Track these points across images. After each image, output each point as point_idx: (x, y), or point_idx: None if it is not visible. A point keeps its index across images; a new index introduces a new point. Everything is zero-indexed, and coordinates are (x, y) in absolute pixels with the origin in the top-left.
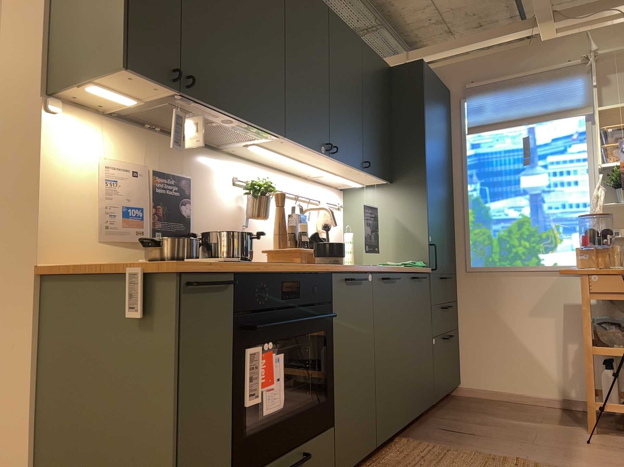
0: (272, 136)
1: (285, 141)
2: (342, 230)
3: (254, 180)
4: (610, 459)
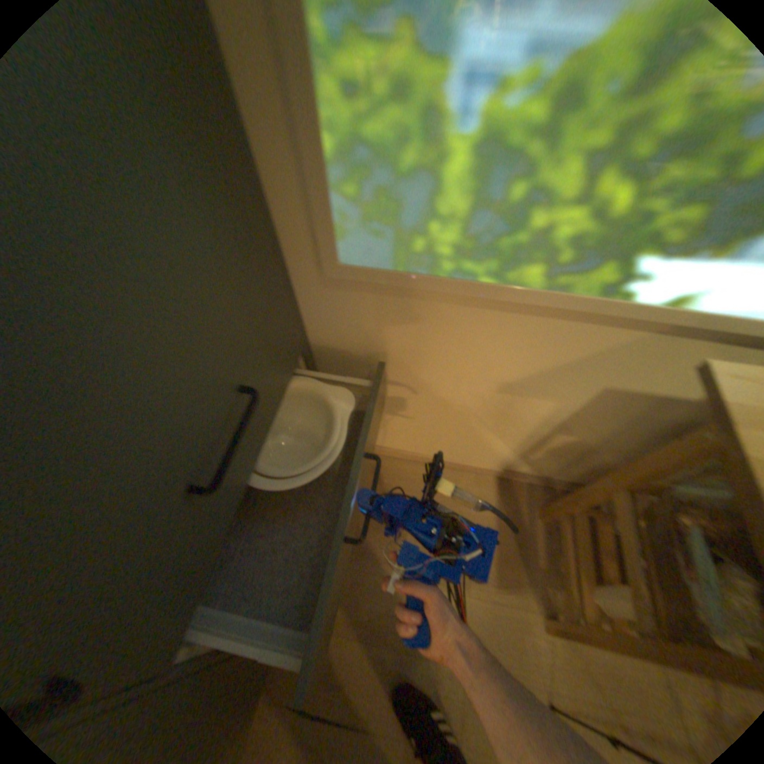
0: None
1: None
2: None
3: None
4: None
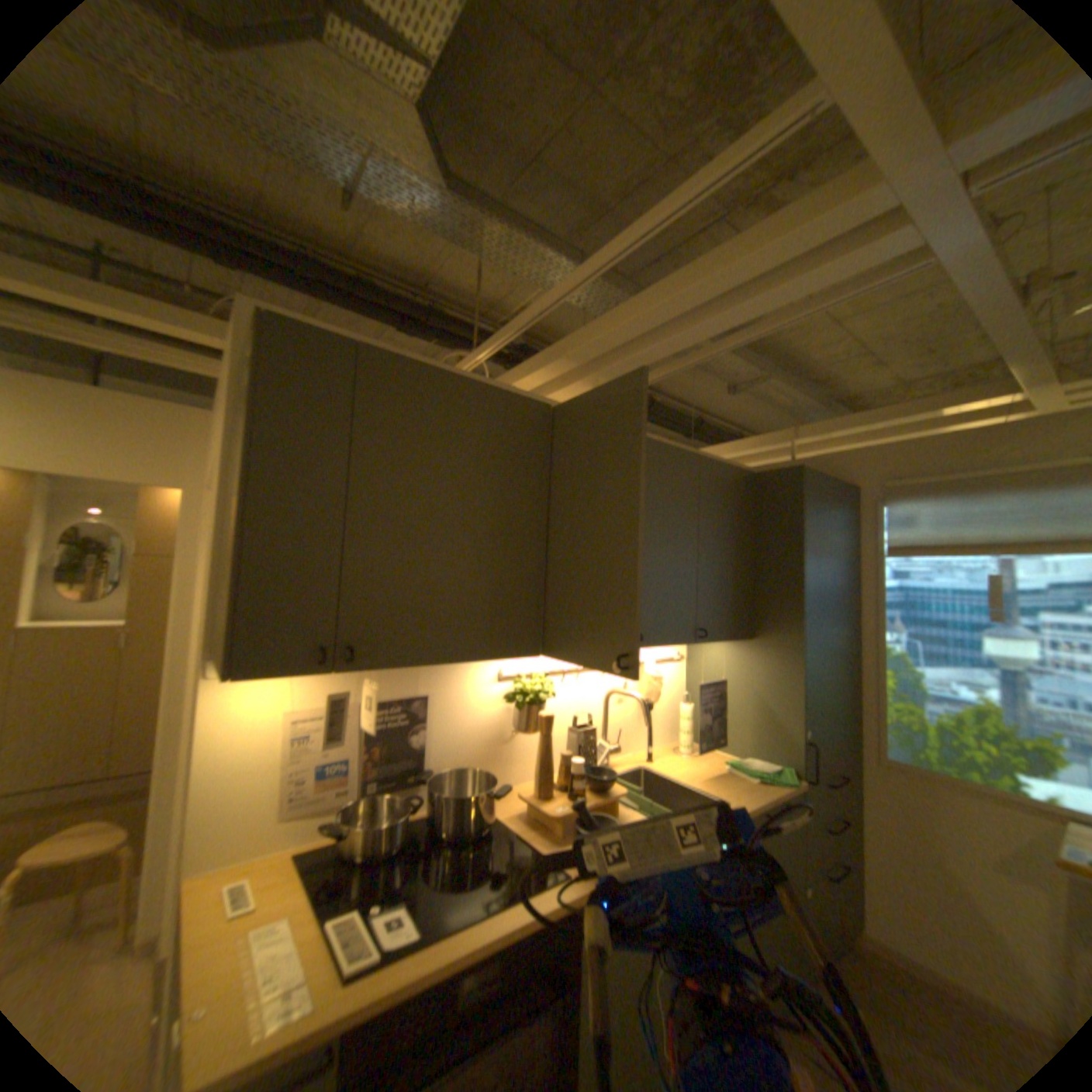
0: (525, 652)
1: (549, 652)
2: (680, 693)
3: (522, 681)
4: None
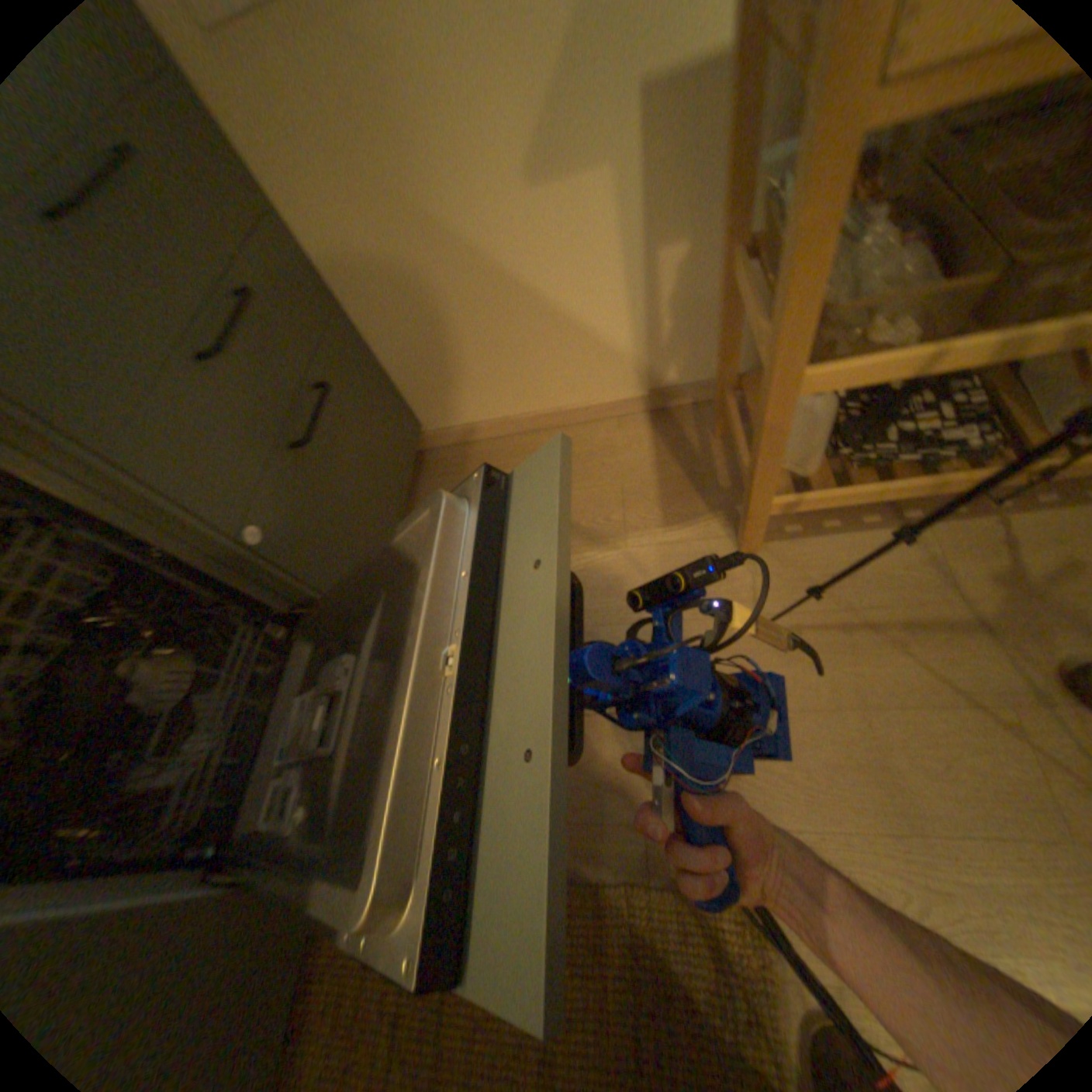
0: None
1: None
2: None
3: None
4: (833, 734)
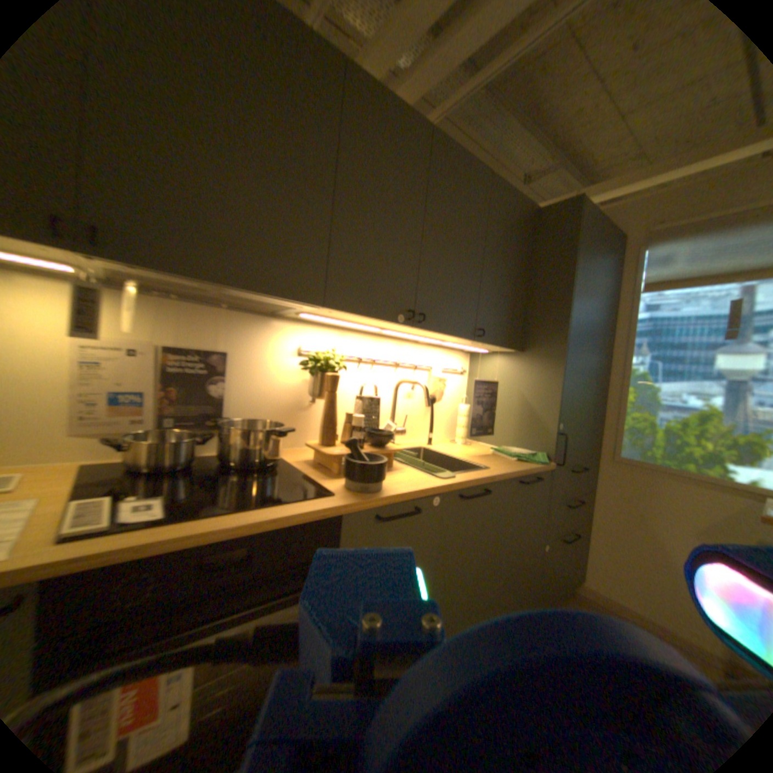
0: (307, 304)
1: (333, 310)
2: (458, 397)
3: (316, 353)
4: None
